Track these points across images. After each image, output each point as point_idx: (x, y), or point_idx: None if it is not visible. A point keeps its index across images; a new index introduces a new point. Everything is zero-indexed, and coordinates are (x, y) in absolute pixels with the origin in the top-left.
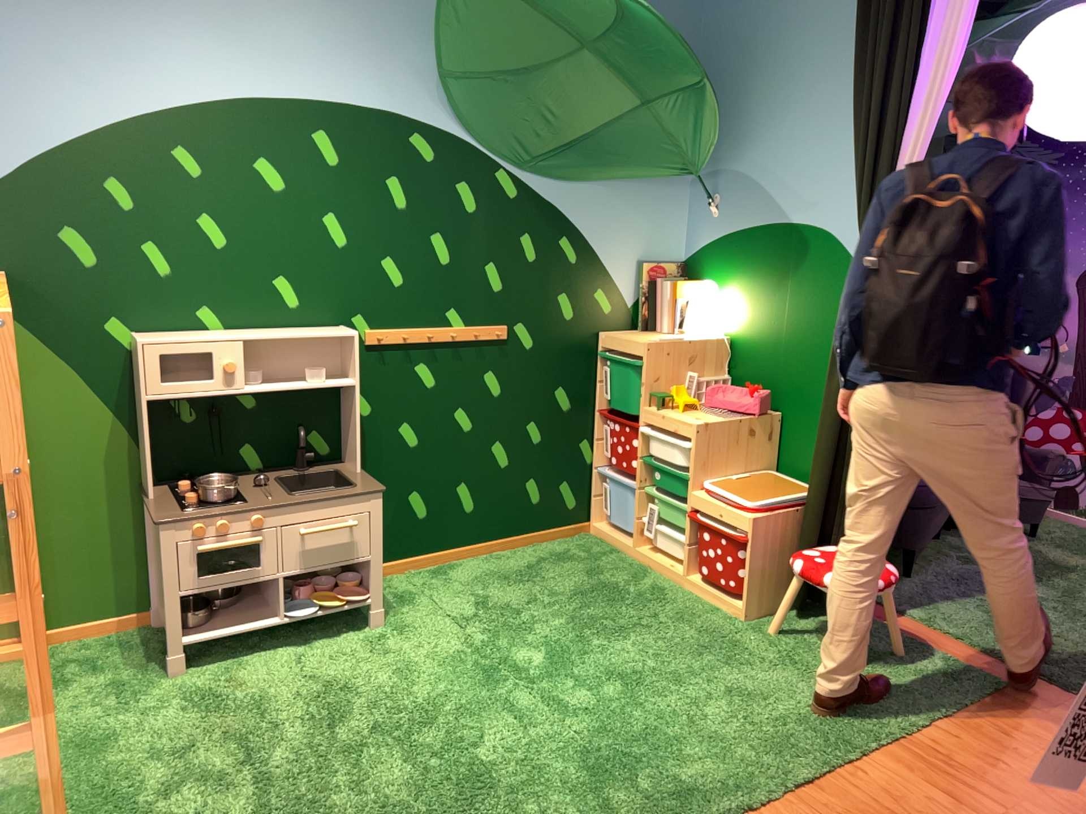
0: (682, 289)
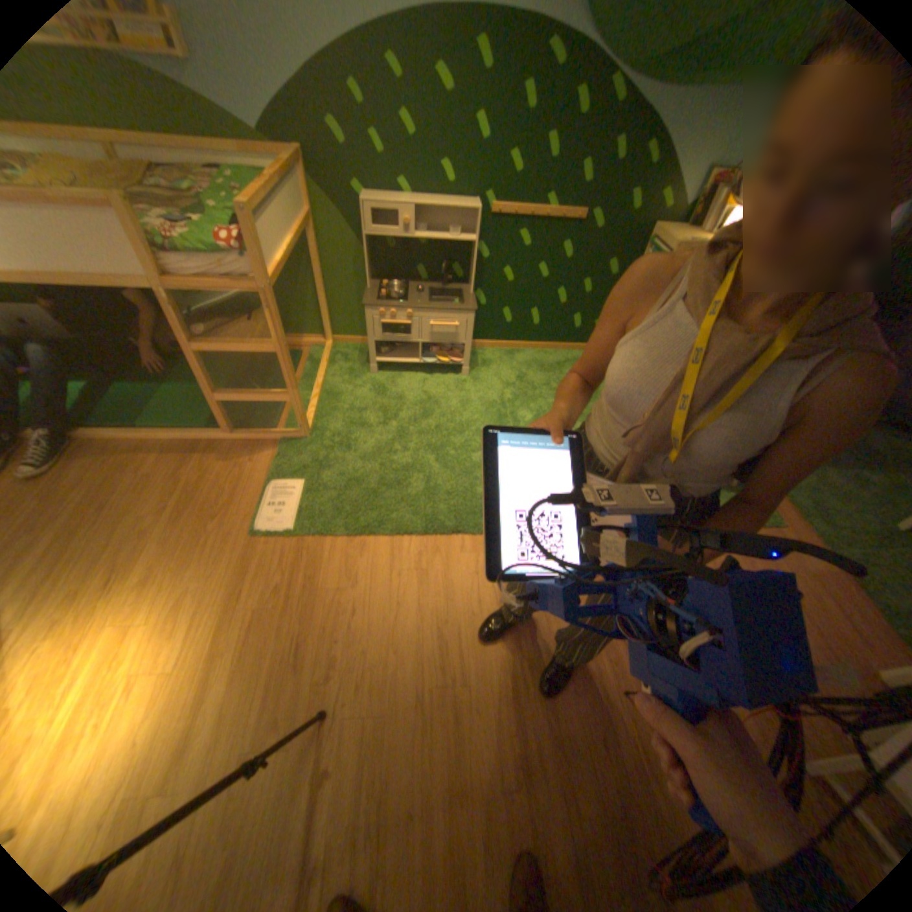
0: (736, 198)
